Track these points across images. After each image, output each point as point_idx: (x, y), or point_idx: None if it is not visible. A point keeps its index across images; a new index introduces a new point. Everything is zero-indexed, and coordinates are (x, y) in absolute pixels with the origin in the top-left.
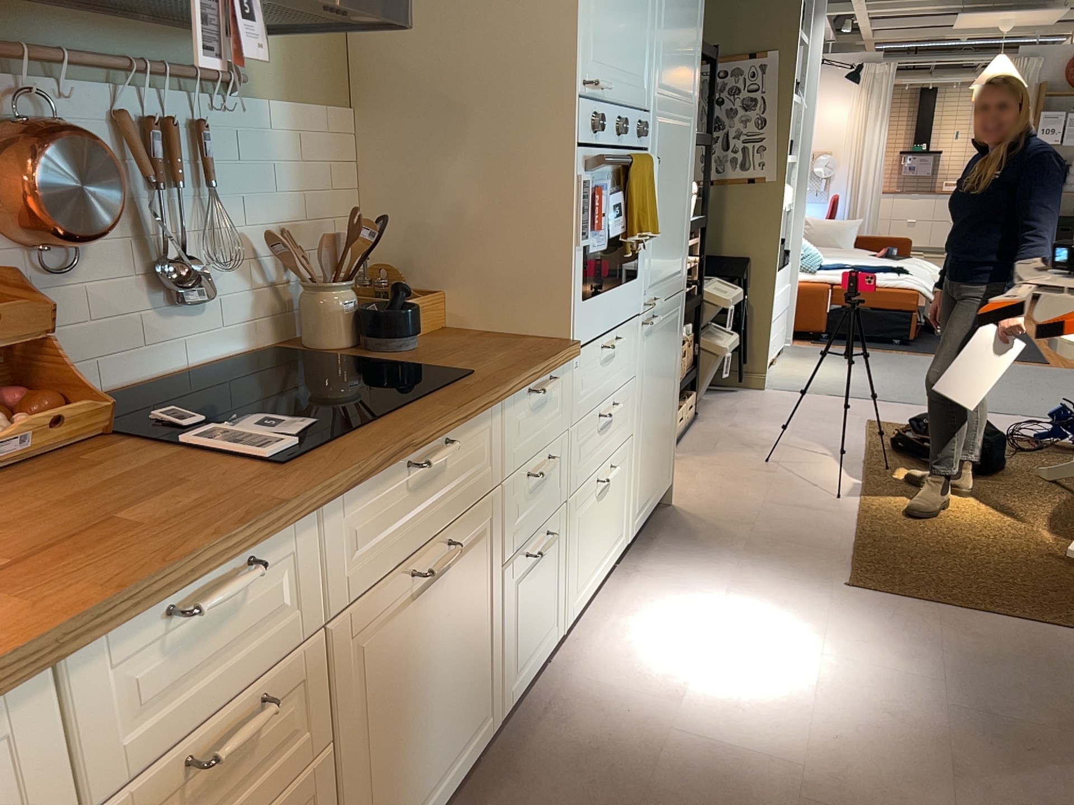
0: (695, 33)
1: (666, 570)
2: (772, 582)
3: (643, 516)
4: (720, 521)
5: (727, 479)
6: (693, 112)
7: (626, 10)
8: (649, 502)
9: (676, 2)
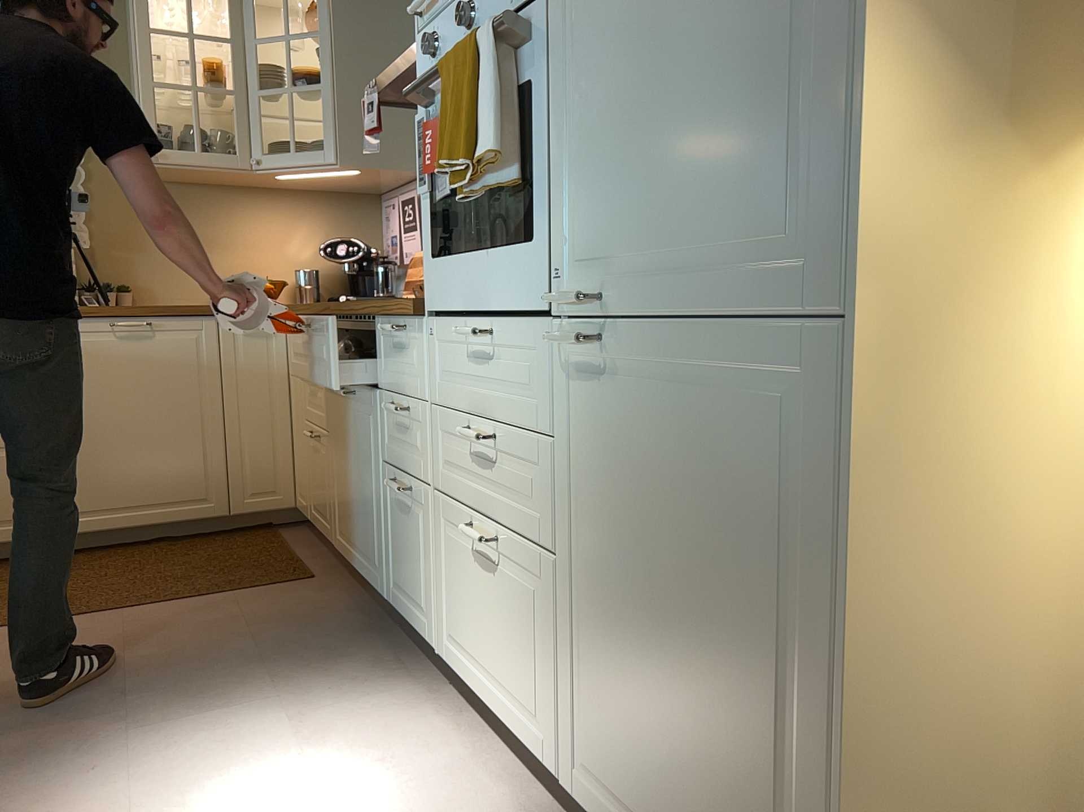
0: None
1: None
2: None
3: None
4: None
5: None
6: None
7: None
8: None
9: None
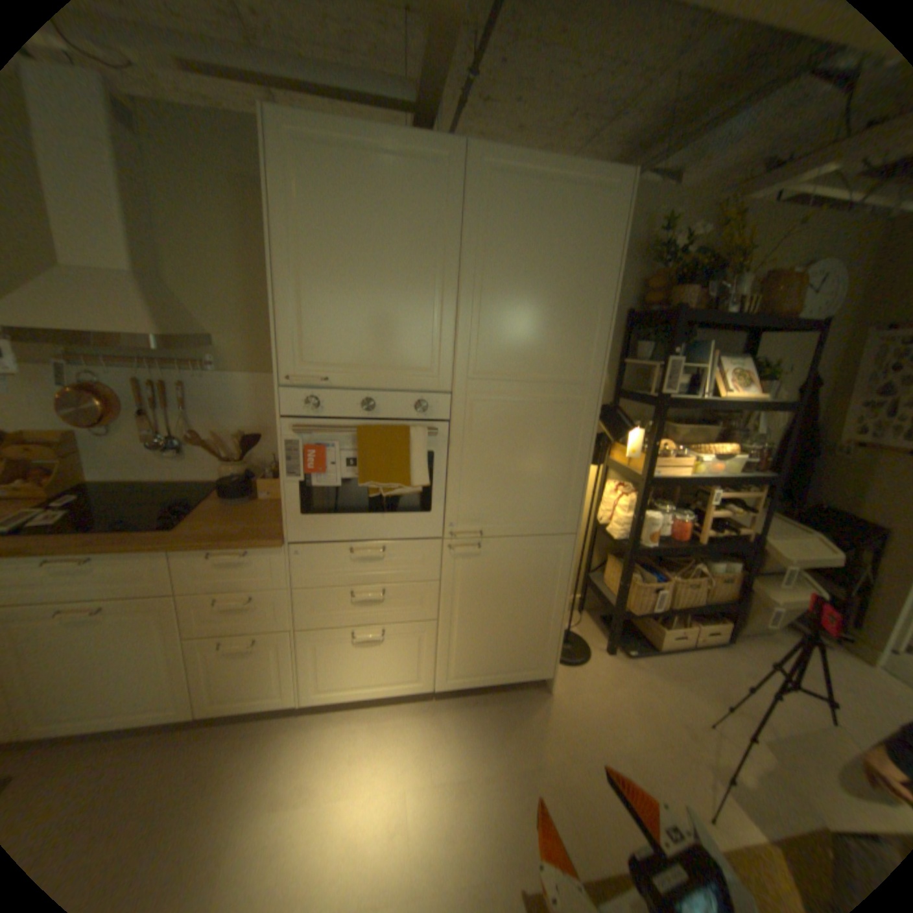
0: (582, 322)
1: (447, 733)
2: (481, 818)
3: (470, 684)
4: (556, 737)
5: (637, 714)
6: (585, 390)
7: (371, 321)
8: (486, 678)
9: (515, 302)
